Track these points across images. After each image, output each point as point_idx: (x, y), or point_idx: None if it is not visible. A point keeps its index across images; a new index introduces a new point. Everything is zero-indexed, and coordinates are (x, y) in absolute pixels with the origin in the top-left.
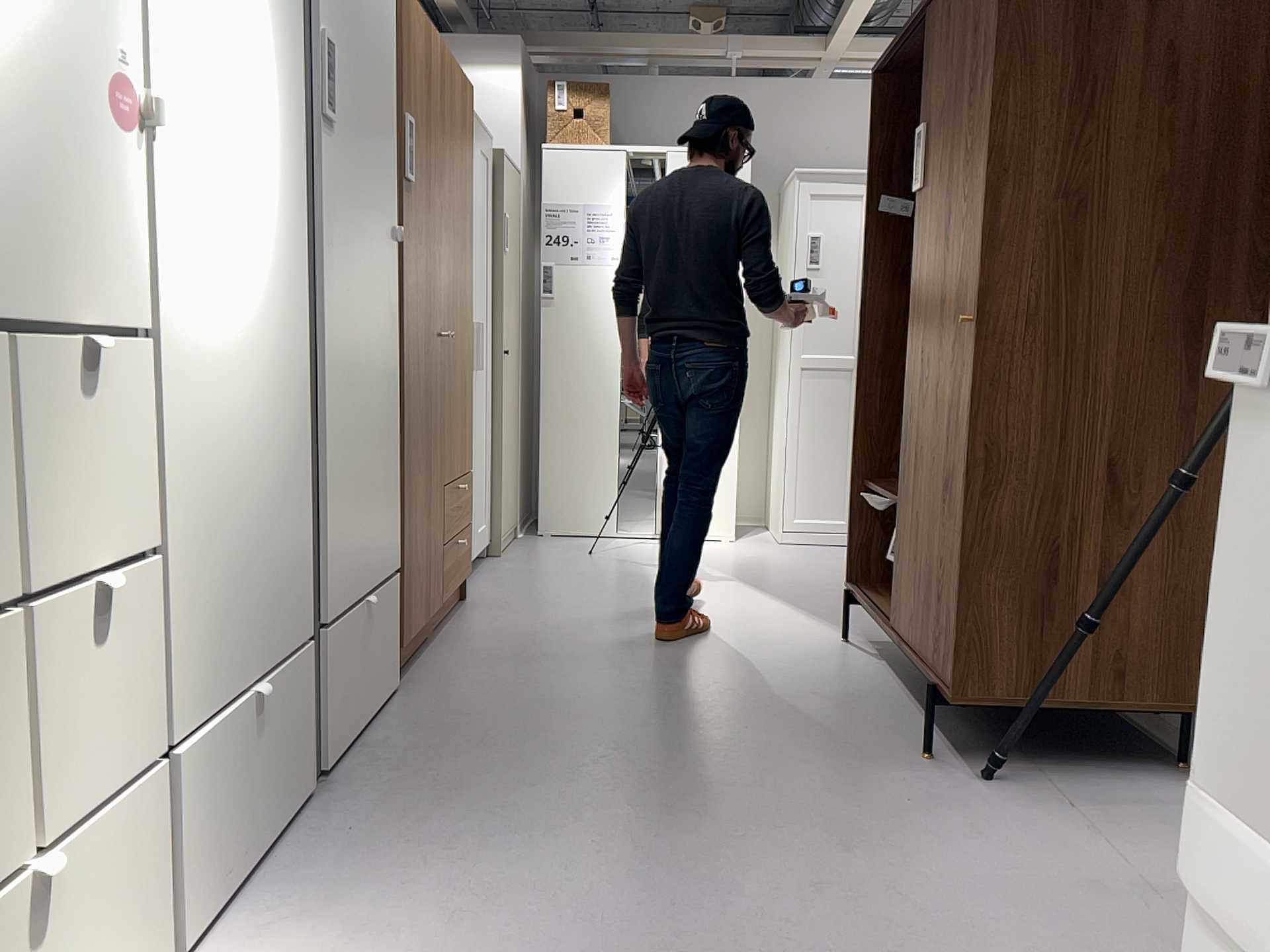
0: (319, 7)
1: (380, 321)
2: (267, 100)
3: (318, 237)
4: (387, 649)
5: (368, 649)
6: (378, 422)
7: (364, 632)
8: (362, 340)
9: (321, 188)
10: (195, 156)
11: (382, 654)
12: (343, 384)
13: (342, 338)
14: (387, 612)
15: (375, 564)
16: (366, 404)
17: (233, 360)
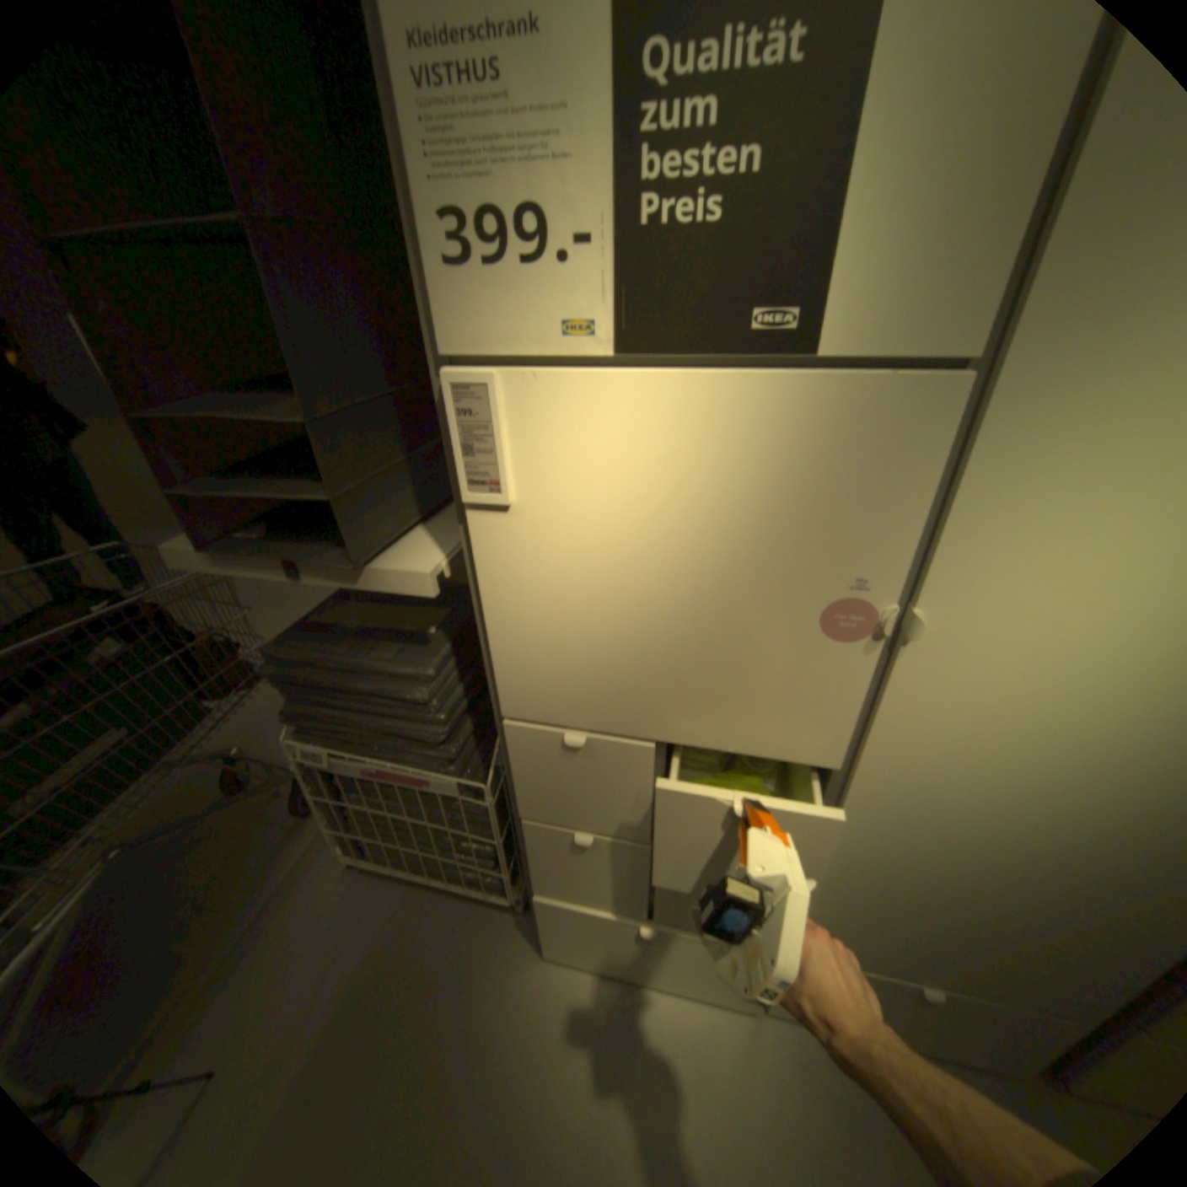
0: None
1: None
2: None
3: None
4: None
5: None
6: None
7: None
8: None
9: None
10: (1031, 654)
11: None
12: None
13: None
14: None
15: None
16: None
17: (1030, 819)
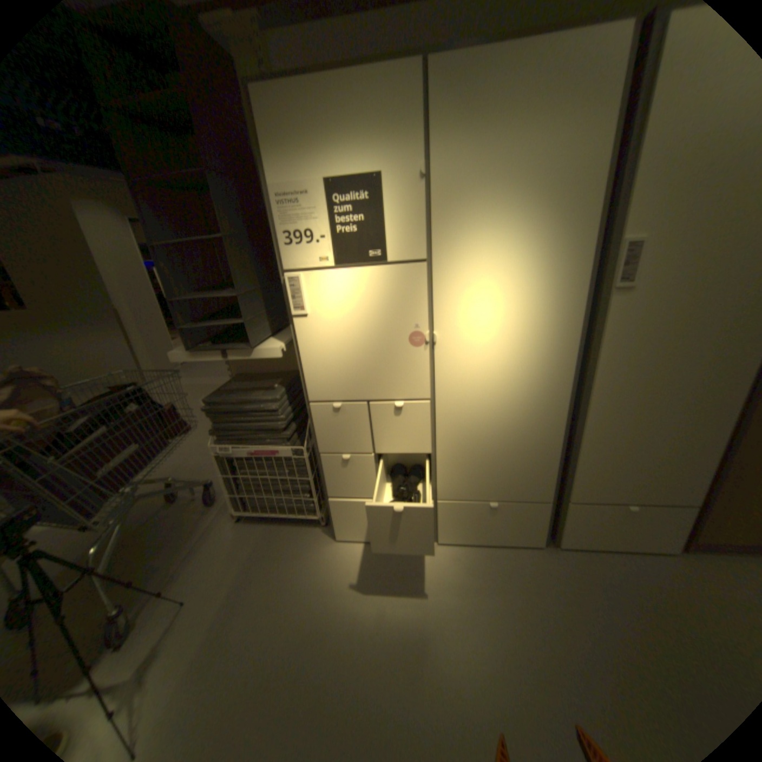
0: (631, 224)
1: (709, 381)
2: (541, 302)
3: (602, 349)
4: (665, 535)
5: (631, 526)
6: (683, 434)
7: (627, 519)
8: (665, 393)
9: (611, 324)
10: (469, 343)
11: (654, 534)
12: (622, 414)
13: (627, 393)
14: (671, 520)
15: (654, 496)
16: (663, 424)
17: (492, 406)
